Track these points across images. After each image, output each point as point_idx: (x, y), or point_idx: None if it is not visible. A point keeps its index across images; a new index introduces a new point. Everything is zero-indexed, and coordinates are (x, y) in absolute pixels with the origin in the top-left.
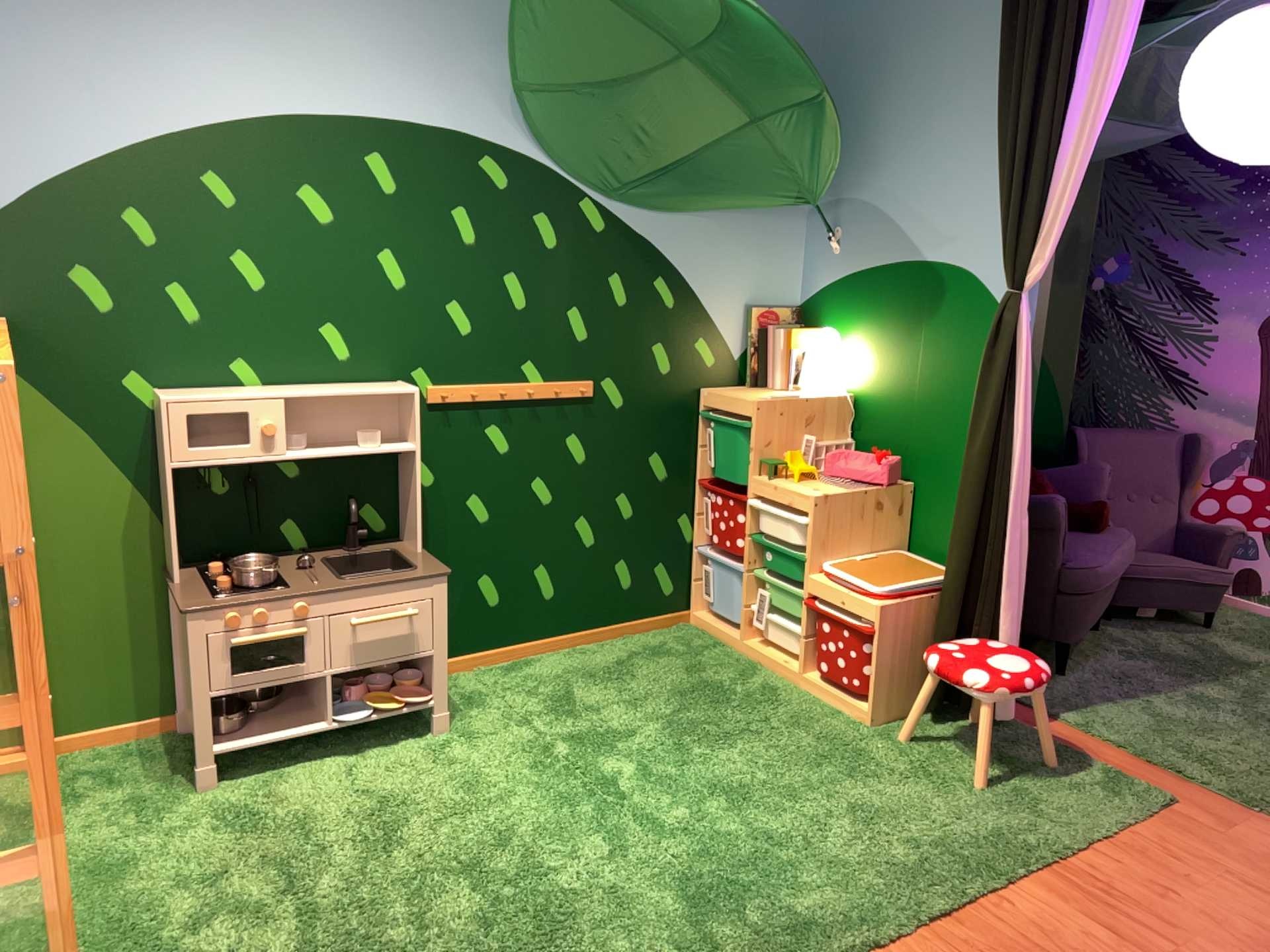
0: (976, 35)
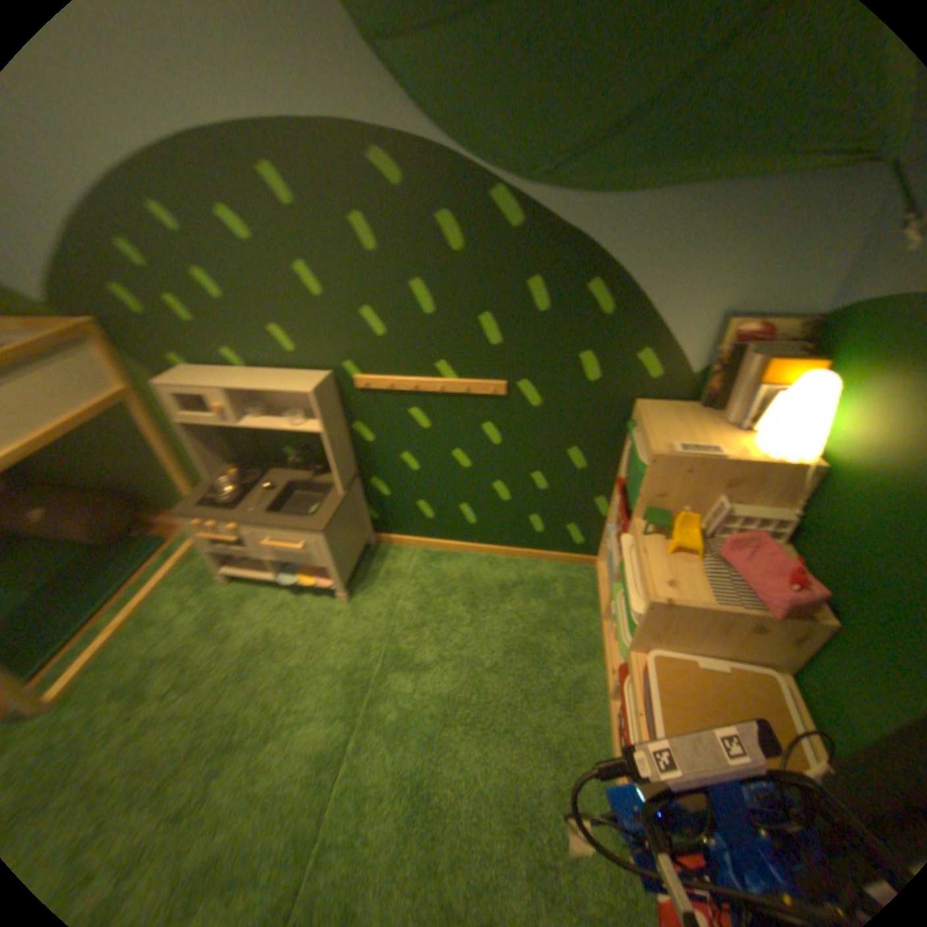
0: None
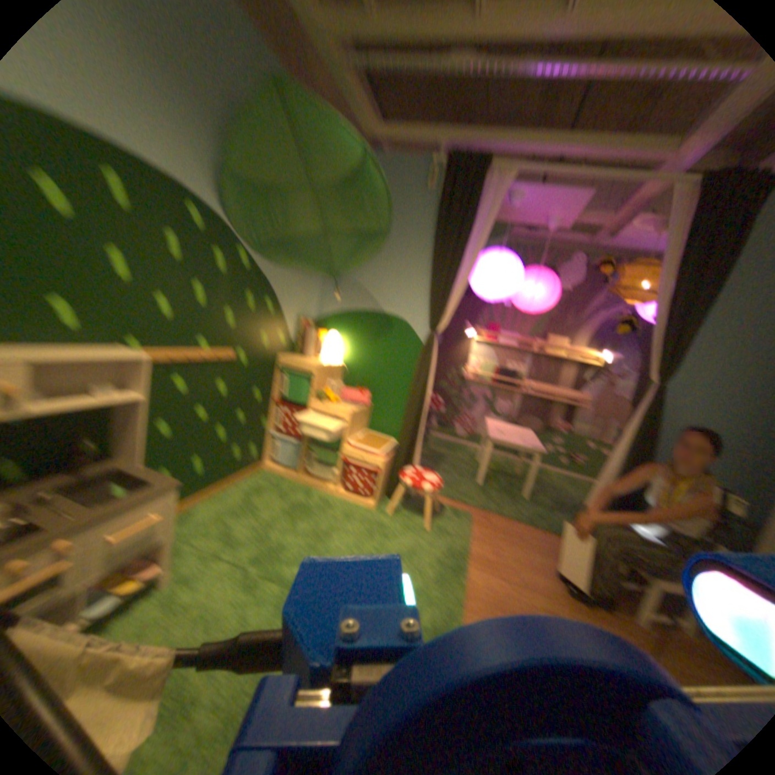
0: (419, 223)
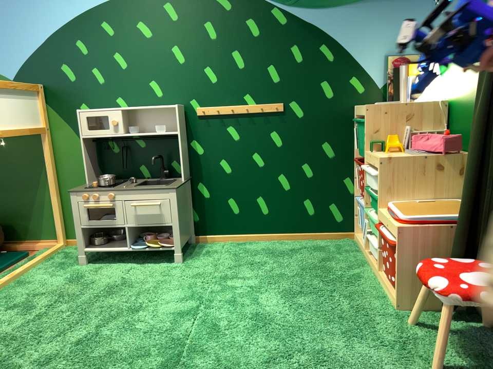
0: None
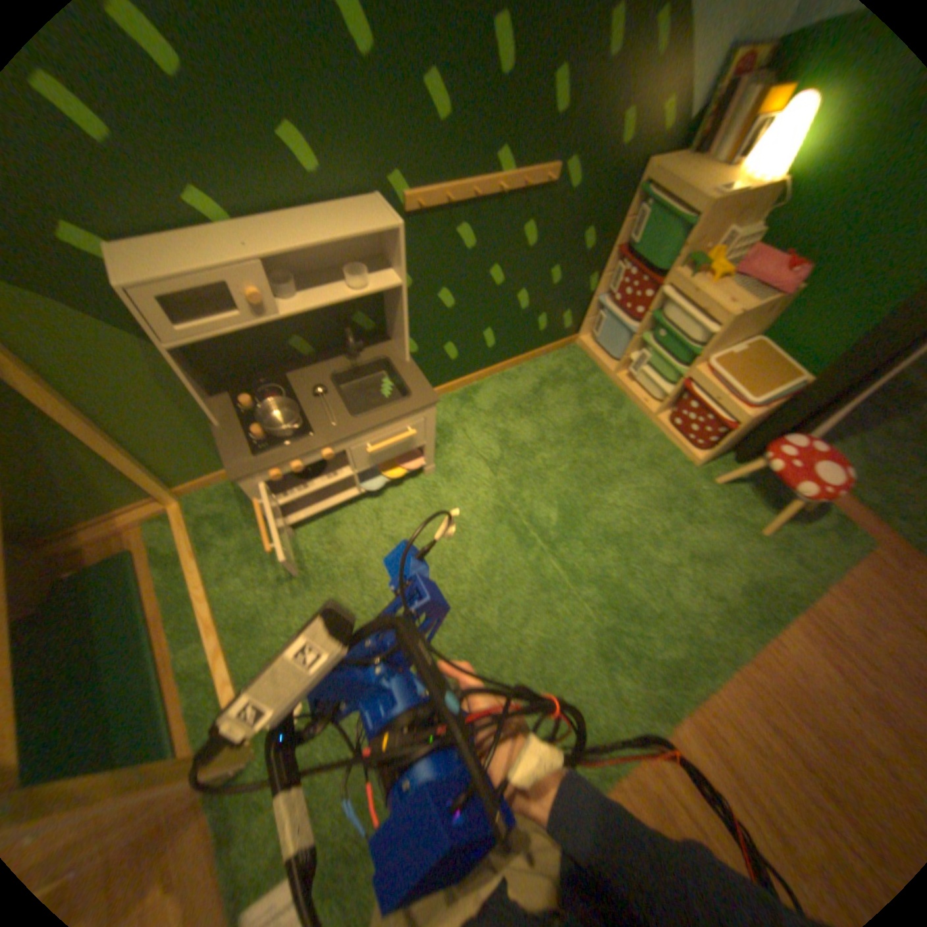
0: None
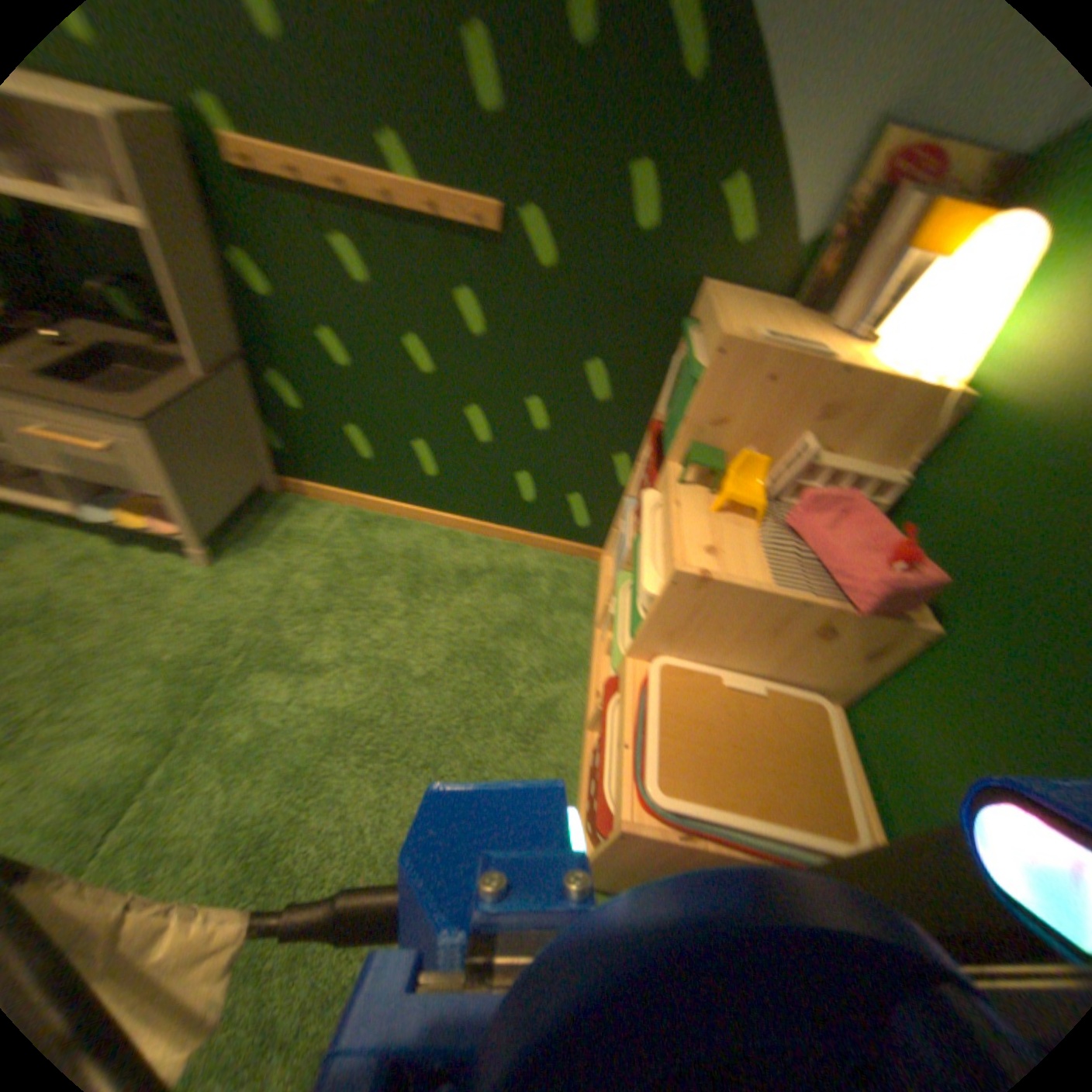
0: None
